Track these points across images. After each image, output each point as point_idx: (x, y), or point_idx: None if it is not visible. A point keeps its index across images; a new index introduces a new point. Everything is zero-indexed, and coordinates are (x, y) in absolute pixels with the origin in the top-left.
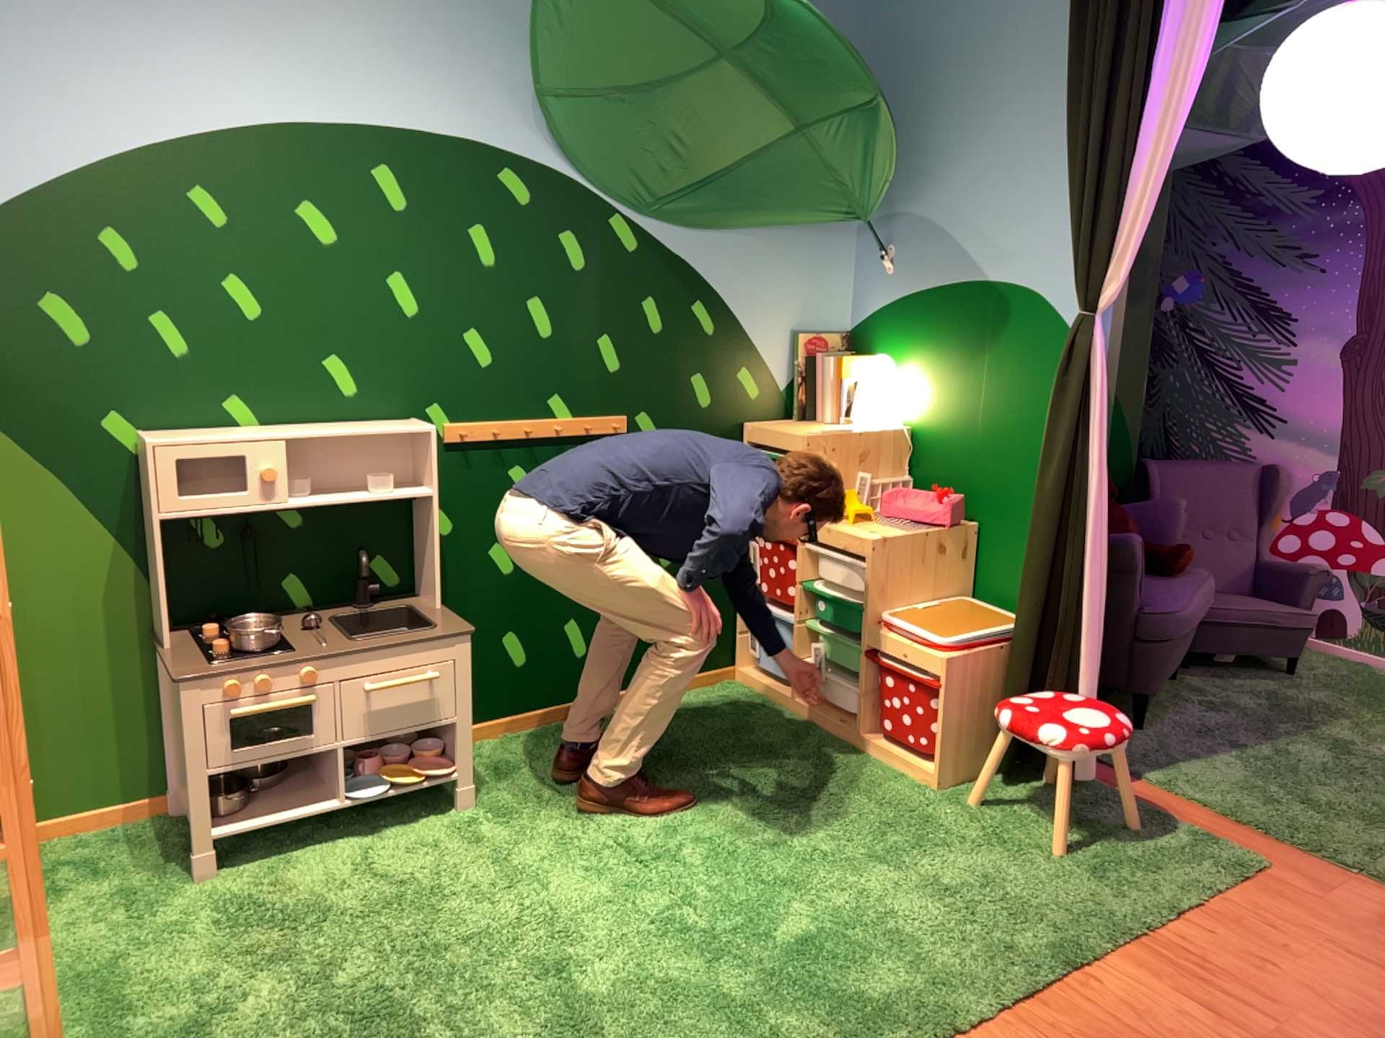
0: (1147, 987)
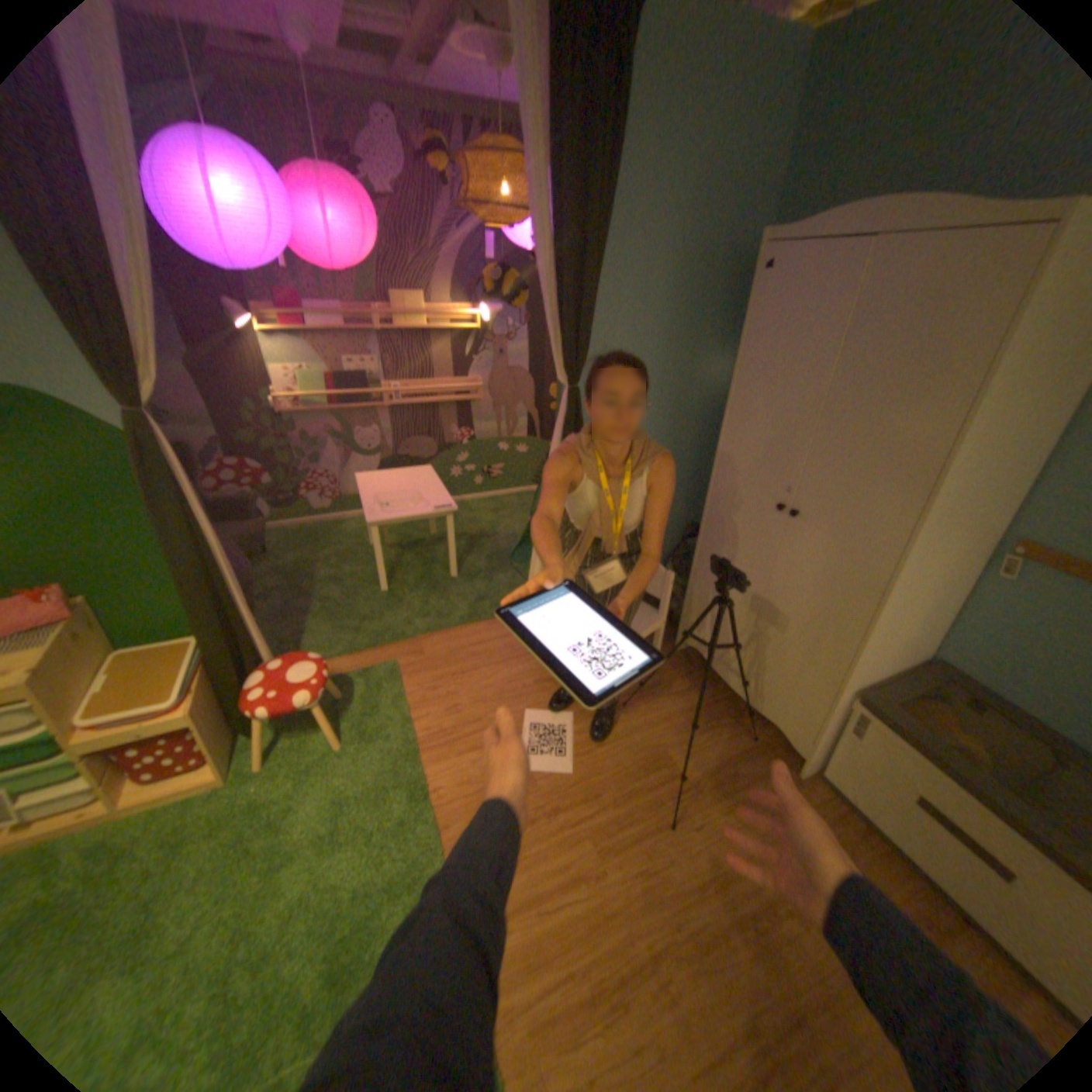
0: (450, 768)
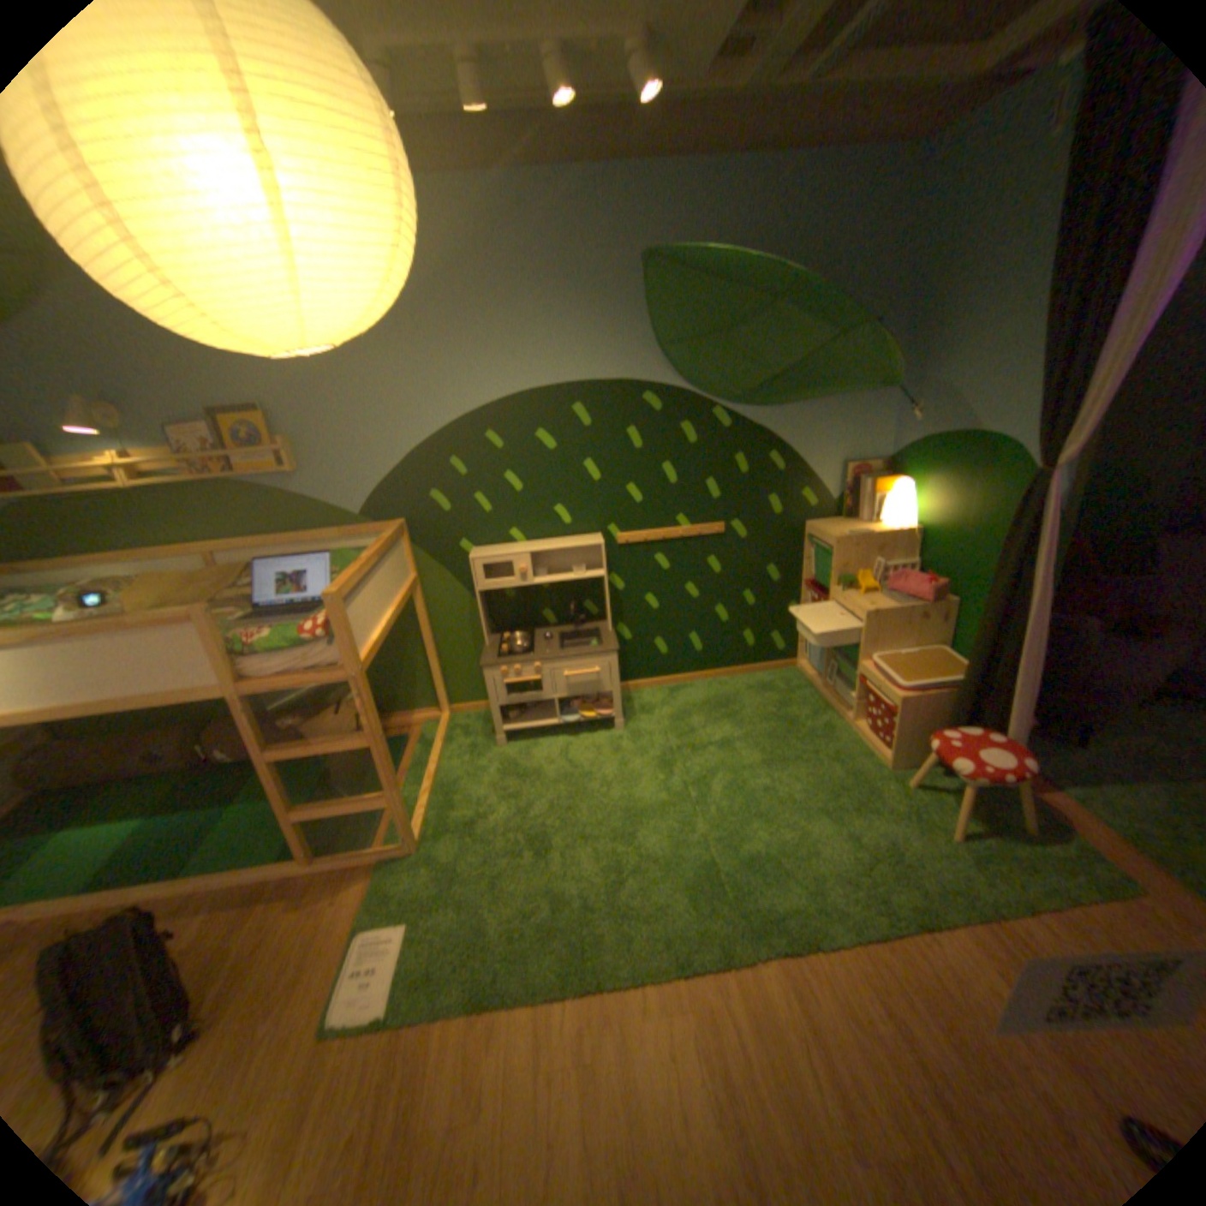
0: (976, 965)
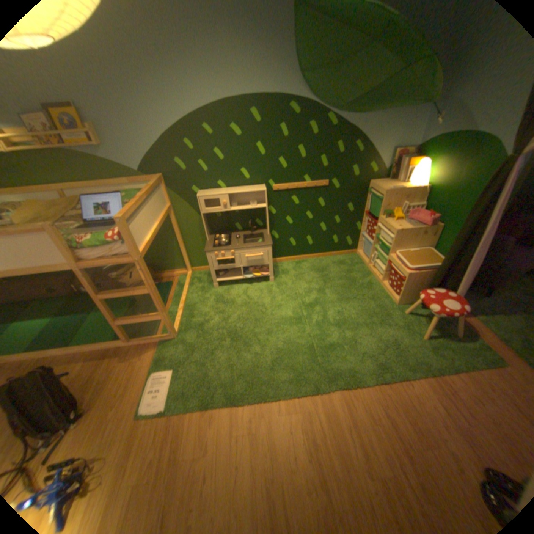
0: (428, 396)
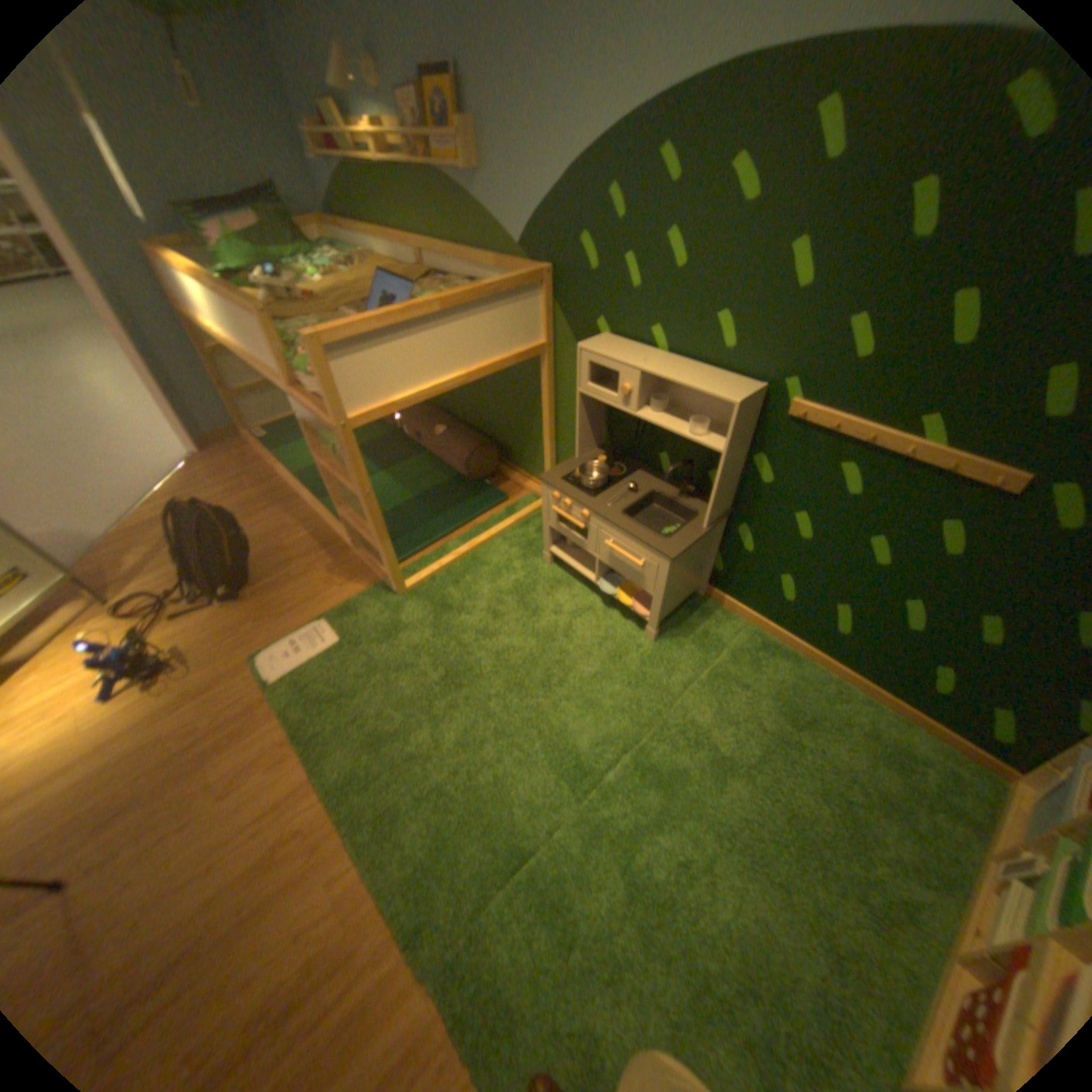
0: None
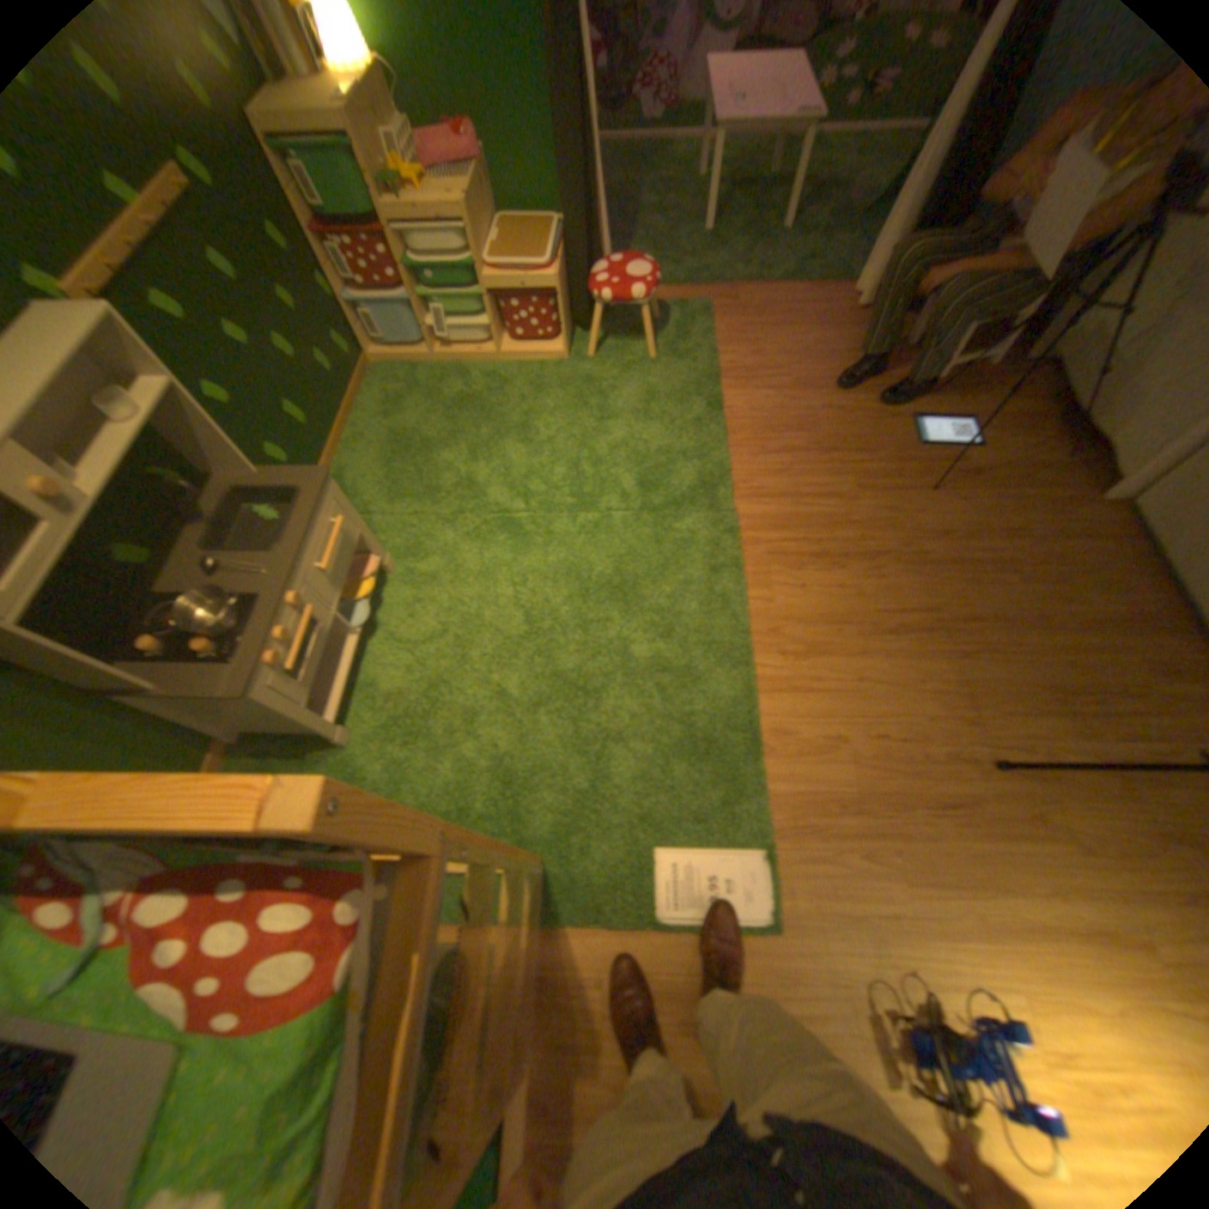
0: (744, 397)
